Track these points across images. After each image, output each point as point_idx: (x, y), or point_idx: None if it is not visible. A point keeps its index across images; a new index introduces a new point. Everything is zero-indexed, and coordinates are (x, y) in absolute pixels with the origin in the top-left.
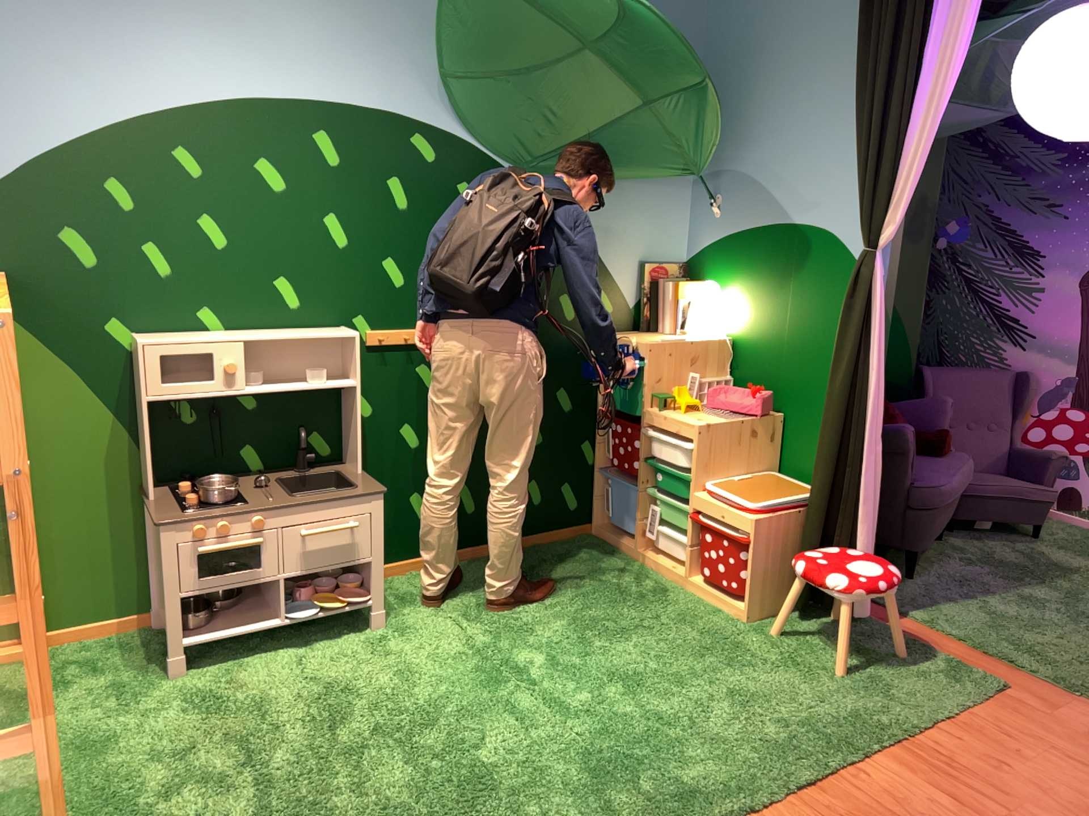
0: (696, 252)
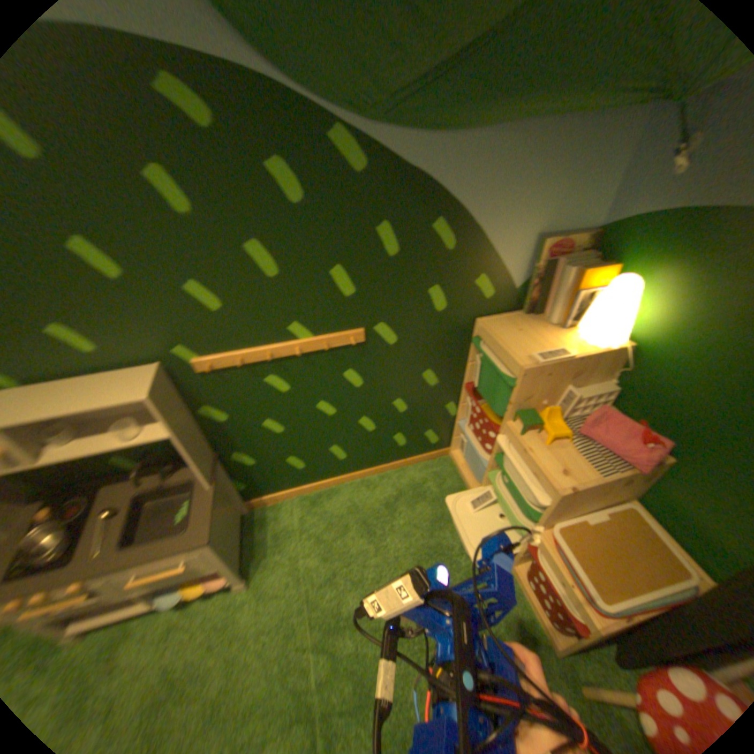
0: (631, 216)
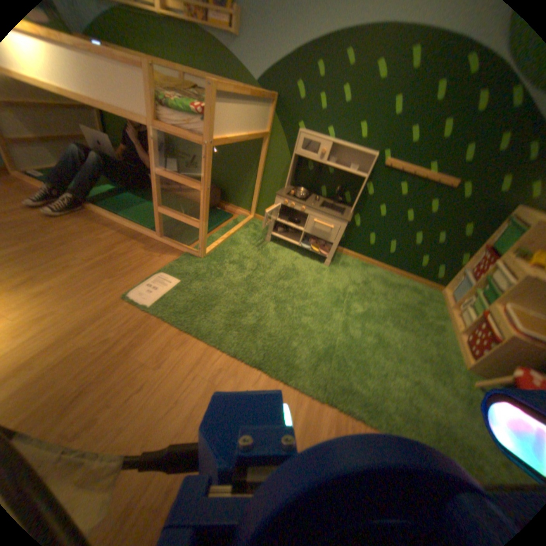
0: None
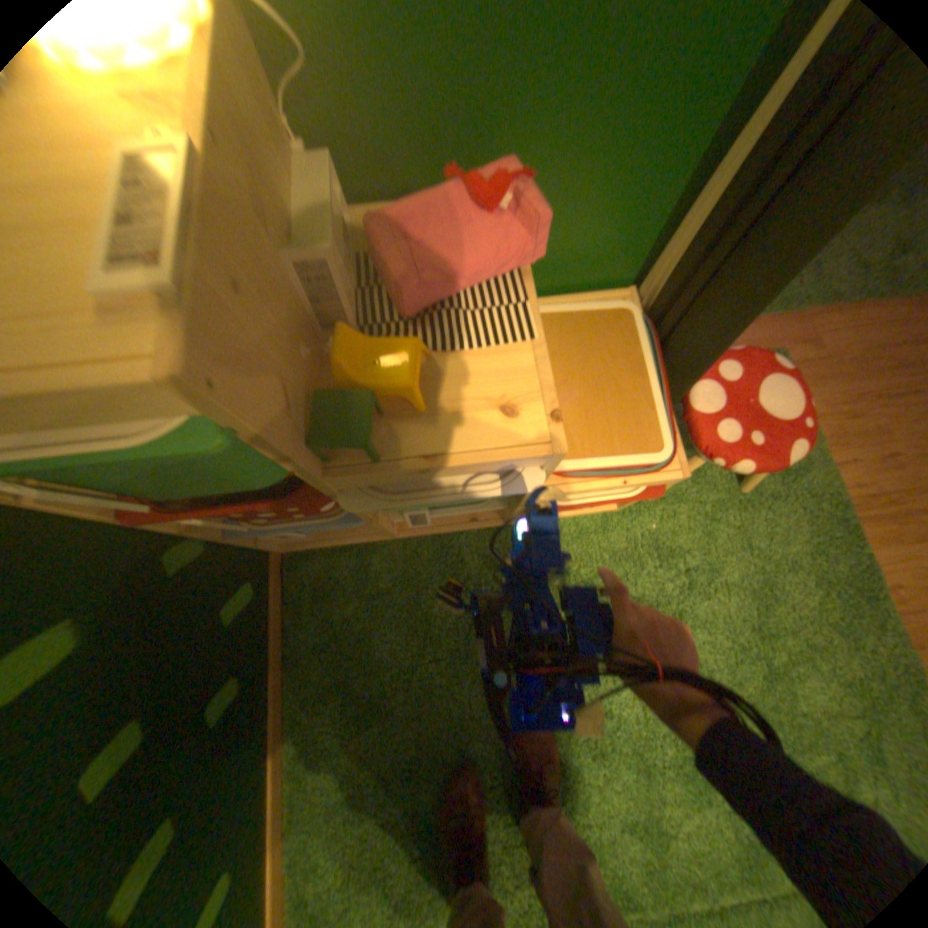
0: None
